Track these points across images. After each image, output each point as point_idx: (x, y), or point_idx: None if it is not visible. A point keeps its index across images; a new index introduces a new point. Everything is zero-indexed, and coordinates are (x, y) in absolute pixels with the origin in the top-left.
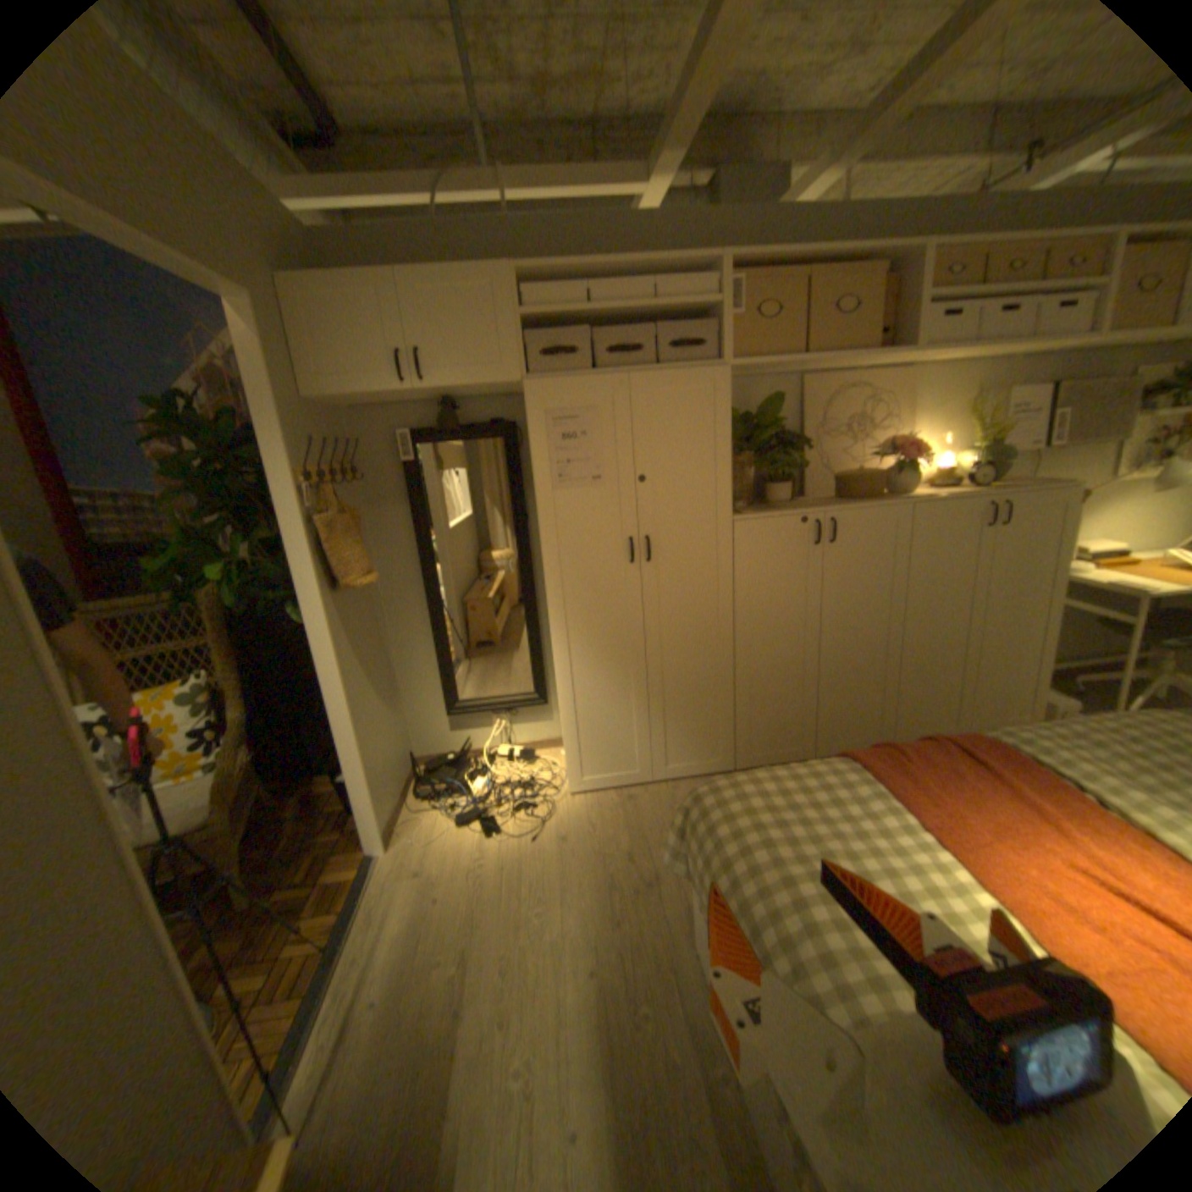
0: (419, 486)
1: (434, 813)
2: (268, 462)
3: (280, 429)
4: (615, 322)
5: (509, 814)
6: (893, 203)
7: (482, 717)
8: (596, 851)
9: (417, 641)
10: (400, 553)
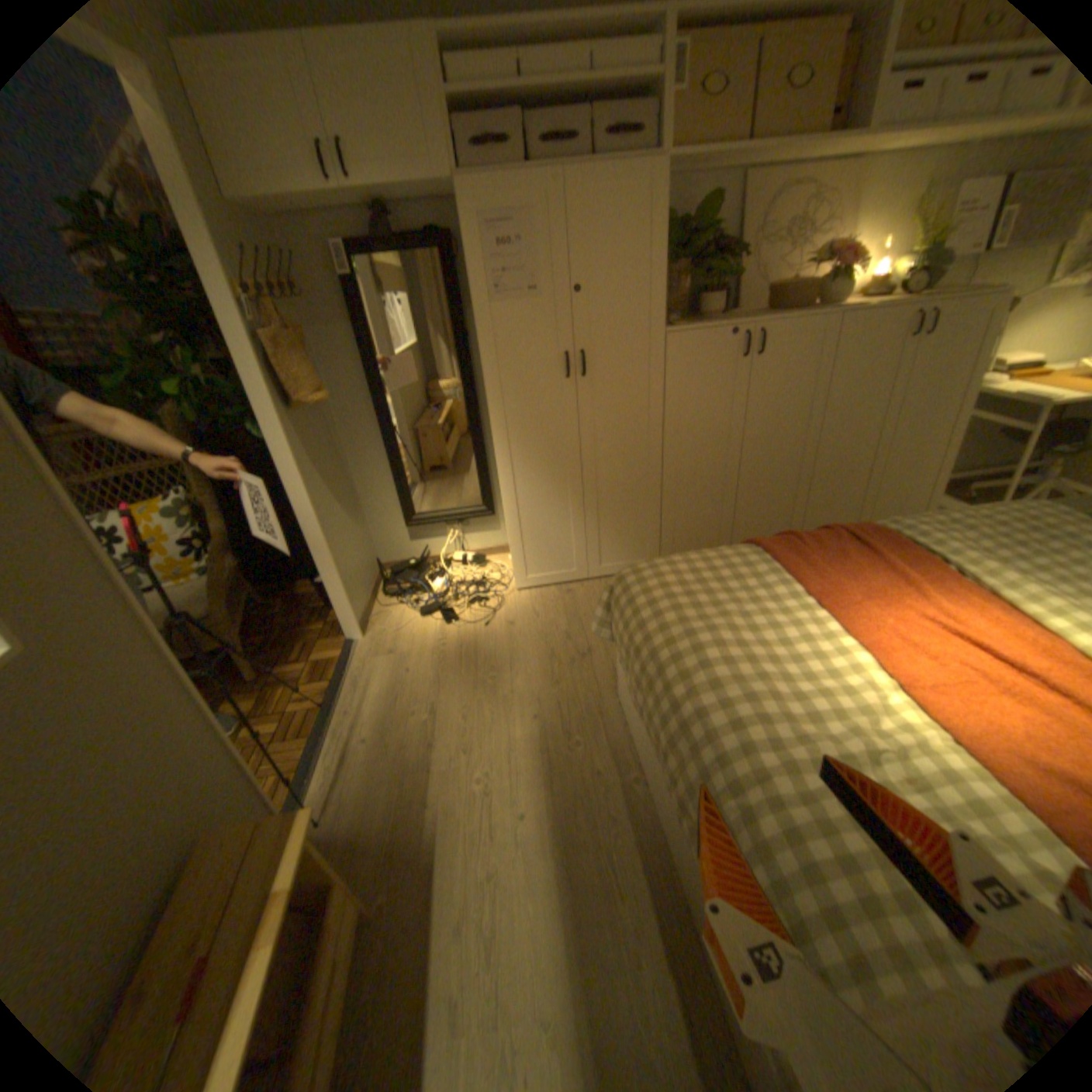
0: (359, 303)
1: (402, 607)
2: (203, 272)
3: (209, 234)
4: (549, 104)
5: (466, 606)
6: None
7: (438, 529)
8: (540, 631)
9: (373, 460)
10: (348, 374)
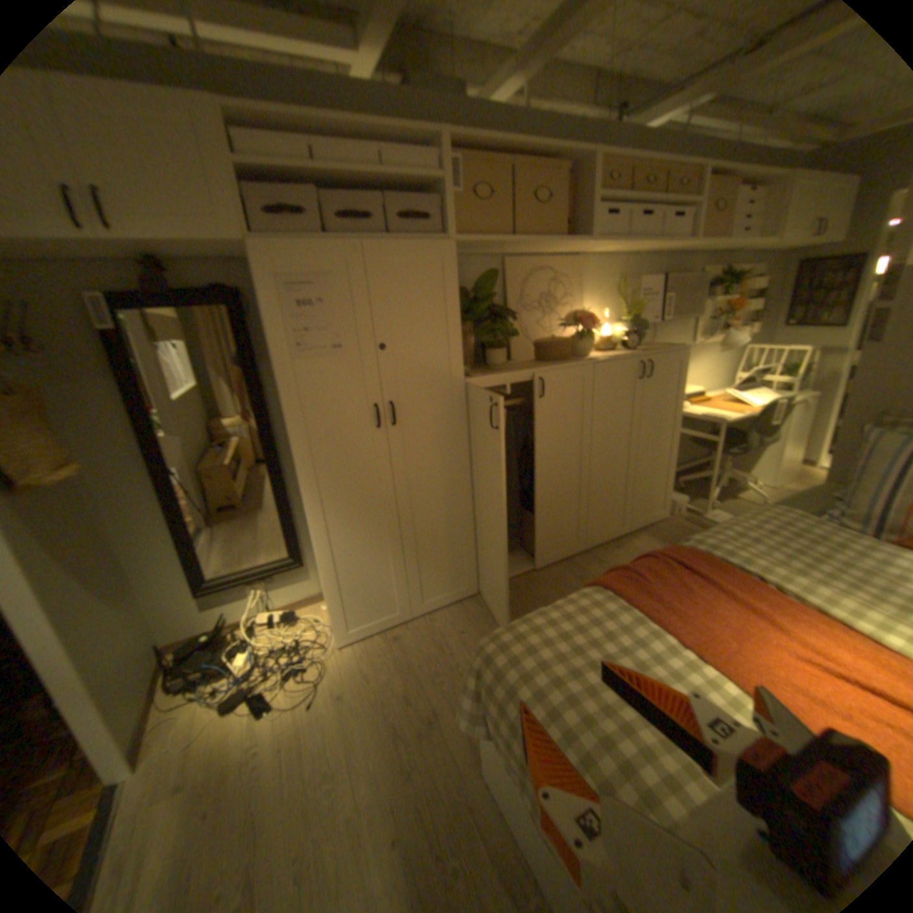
0: (124, 357)
1: (190, 705)
2: None
3: None
4: (338, 186)
5: (276, 685)
6: (562, 116)
7: (233, 591)
8: (372, 701)
9: (144, 527)
10: (108, 433)
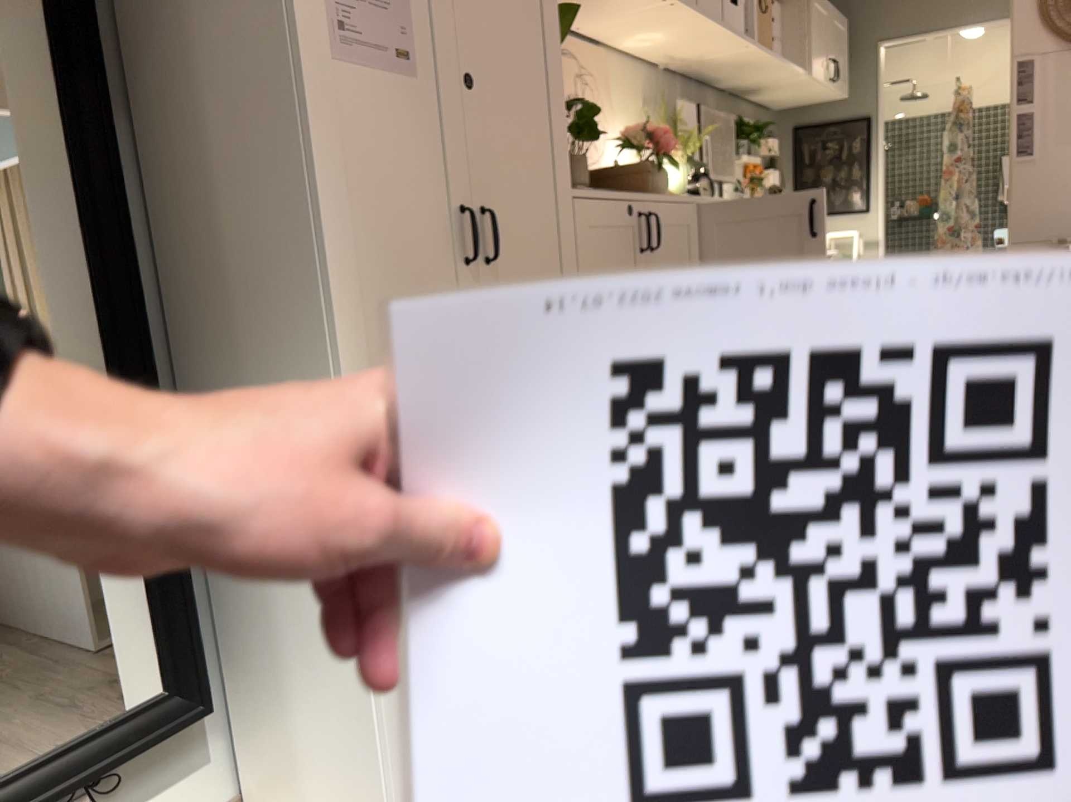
0: None
1: None
2: None
3: None
4: None
5: None
6: None
7: None
8: None
9: None
10: None
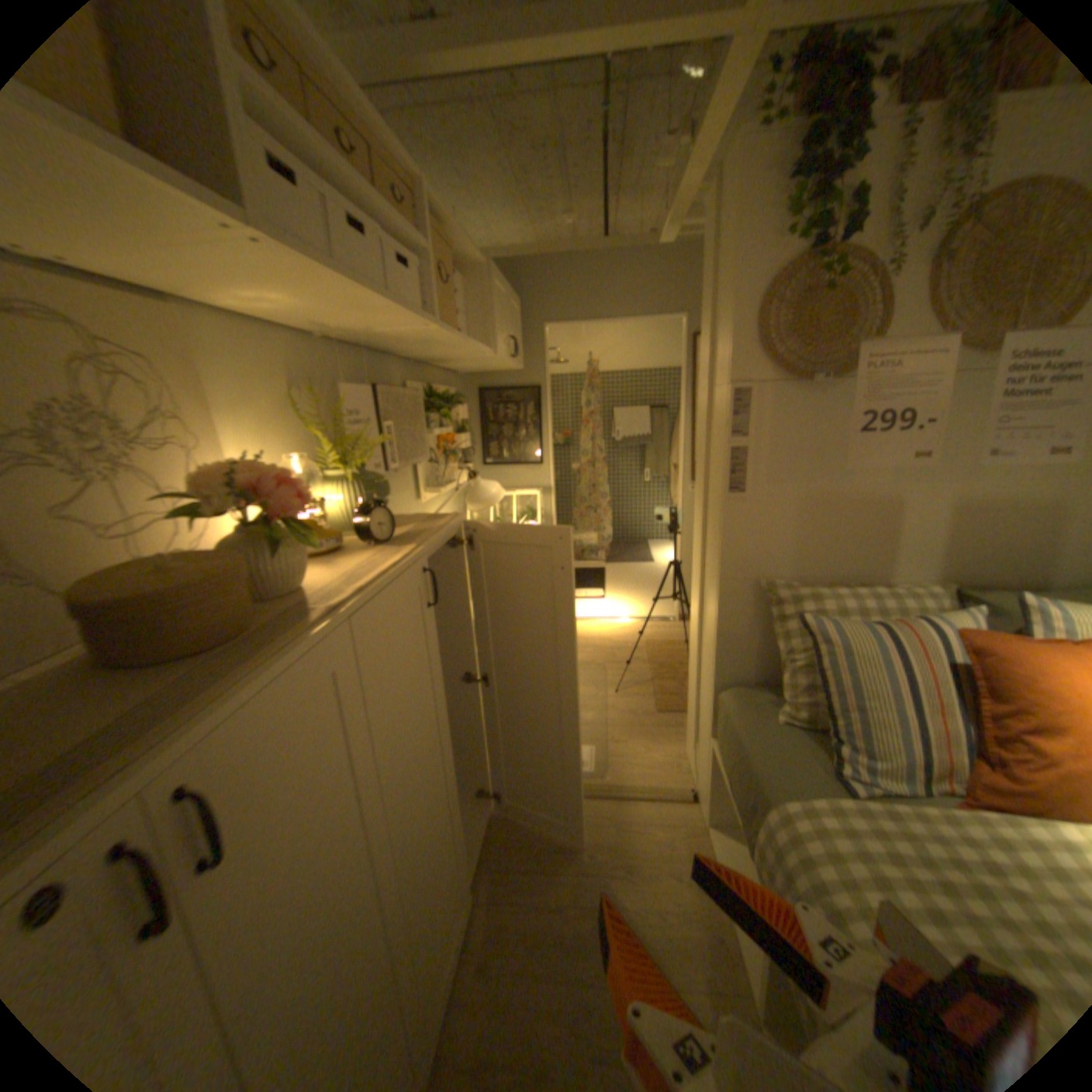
0: None
1: None
2: None
3: None
4: None
5: None
6: None
7: None
8: None
9: None
10: None
